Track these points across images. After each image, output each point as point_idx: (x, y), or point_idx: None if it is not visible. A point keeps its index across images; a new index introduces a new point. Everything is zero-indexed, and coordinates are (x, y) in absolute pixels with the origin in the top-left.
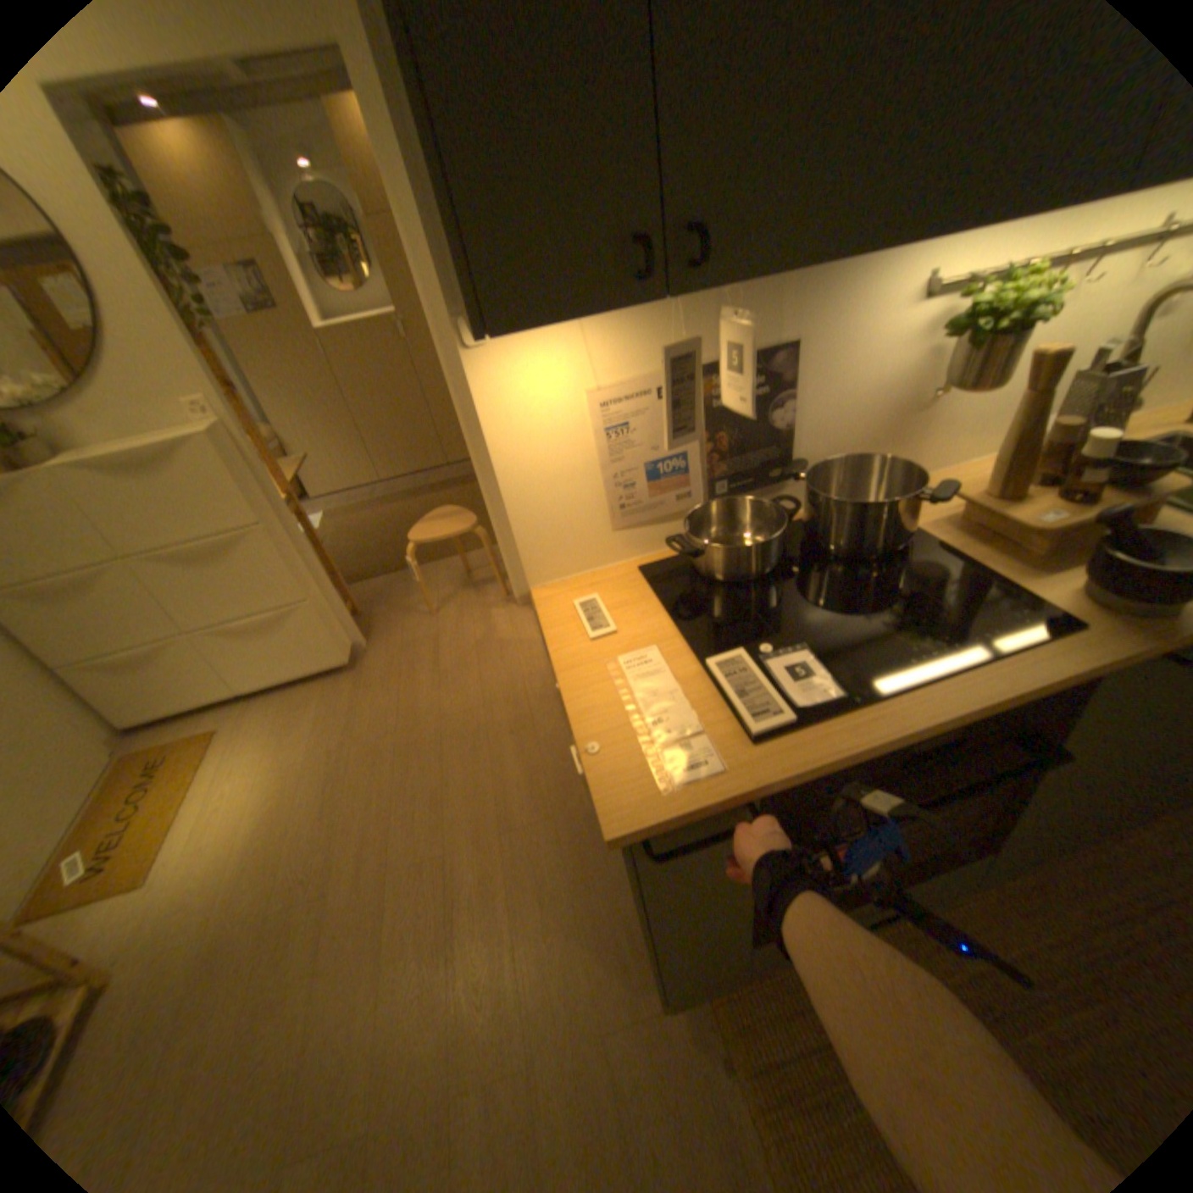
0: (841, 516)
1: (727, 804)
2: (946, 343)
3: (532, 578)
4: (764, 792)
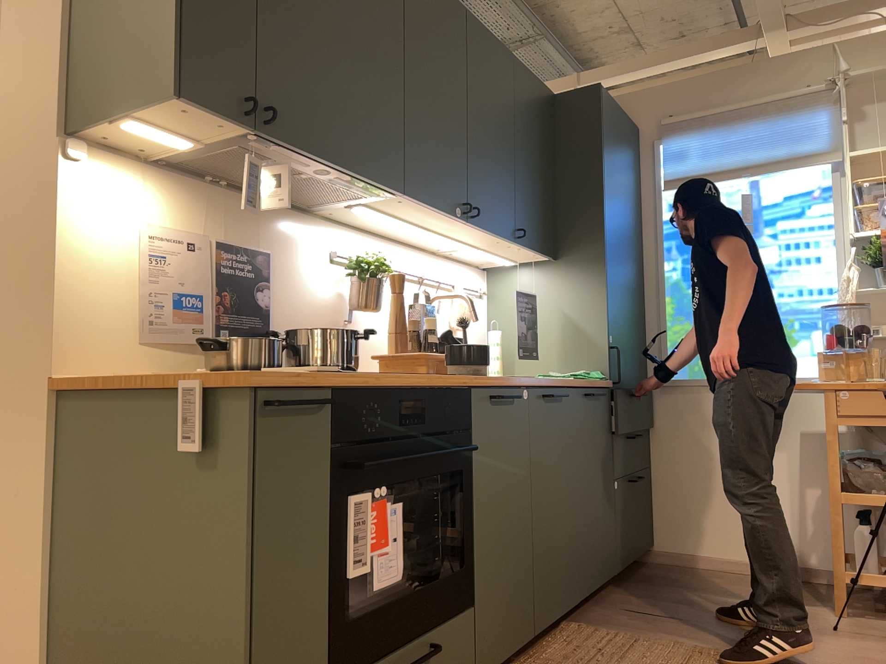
0: (316, 344)
1: (314, 381)
2: (346, 289)
3: (60, 365)
4: (334, 379)
